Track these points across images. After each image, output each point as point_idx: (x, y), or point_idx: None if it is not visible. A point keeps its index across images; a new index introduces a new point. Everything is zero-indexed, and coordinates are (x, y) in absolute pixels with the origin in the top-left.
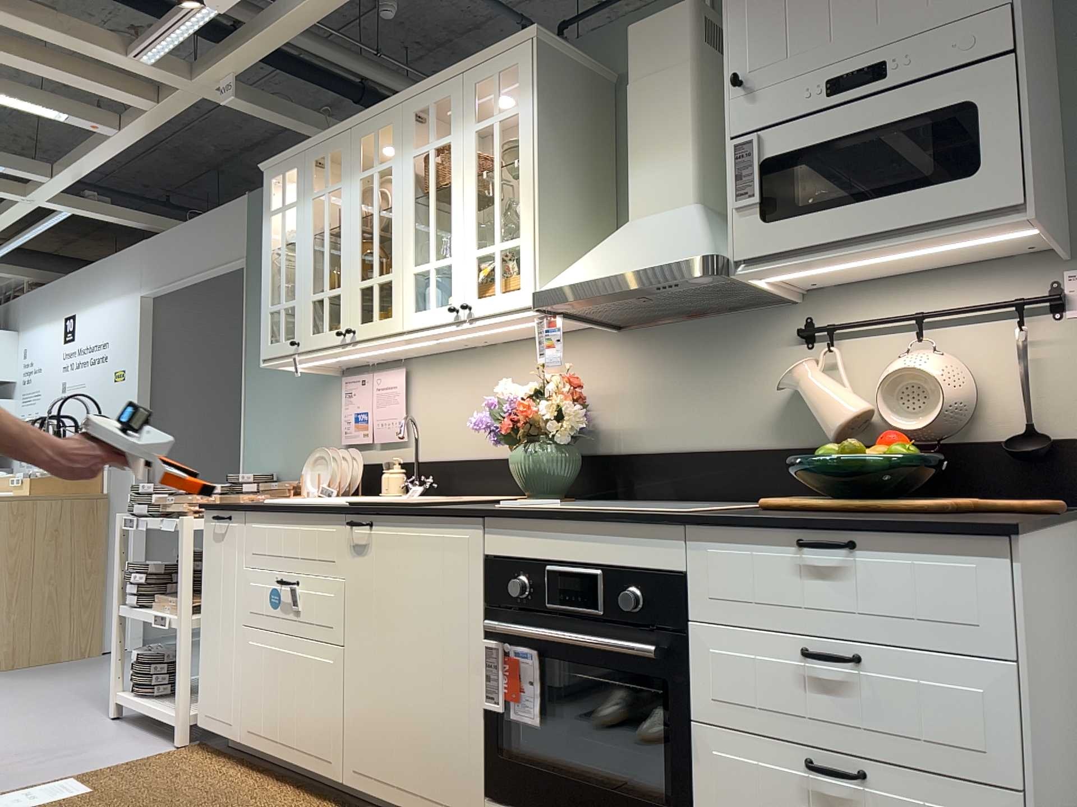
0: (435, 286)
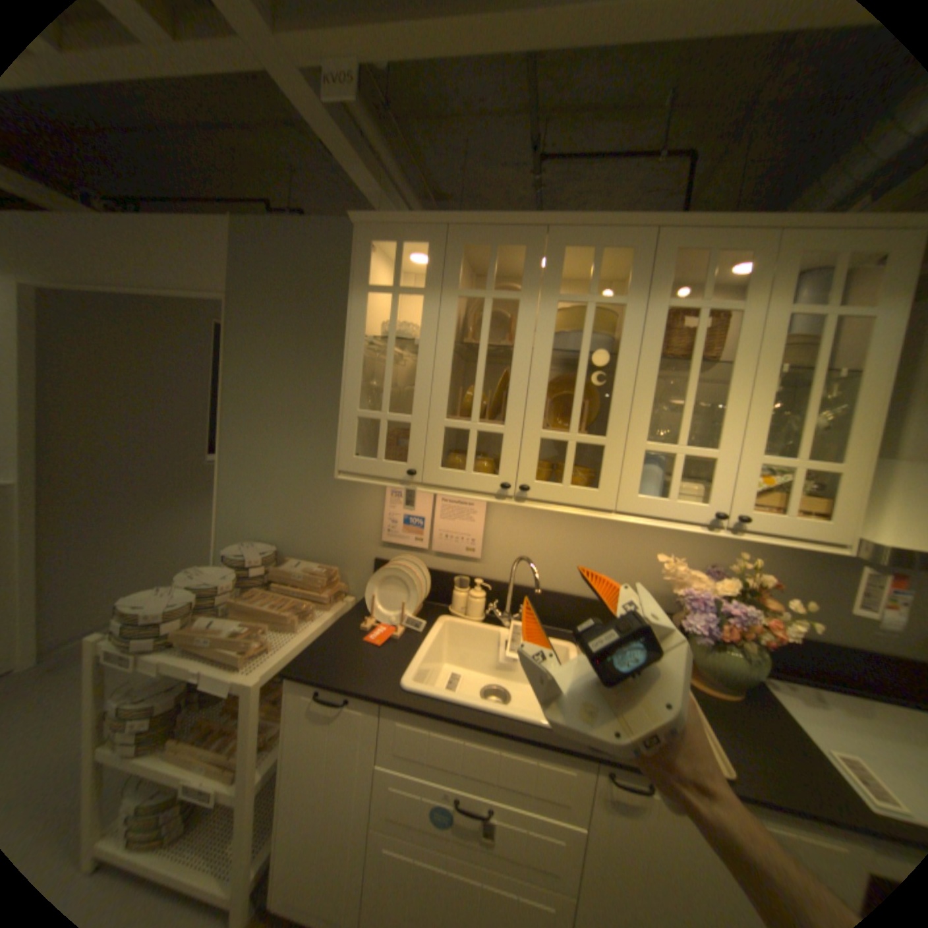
0: (680, 474)
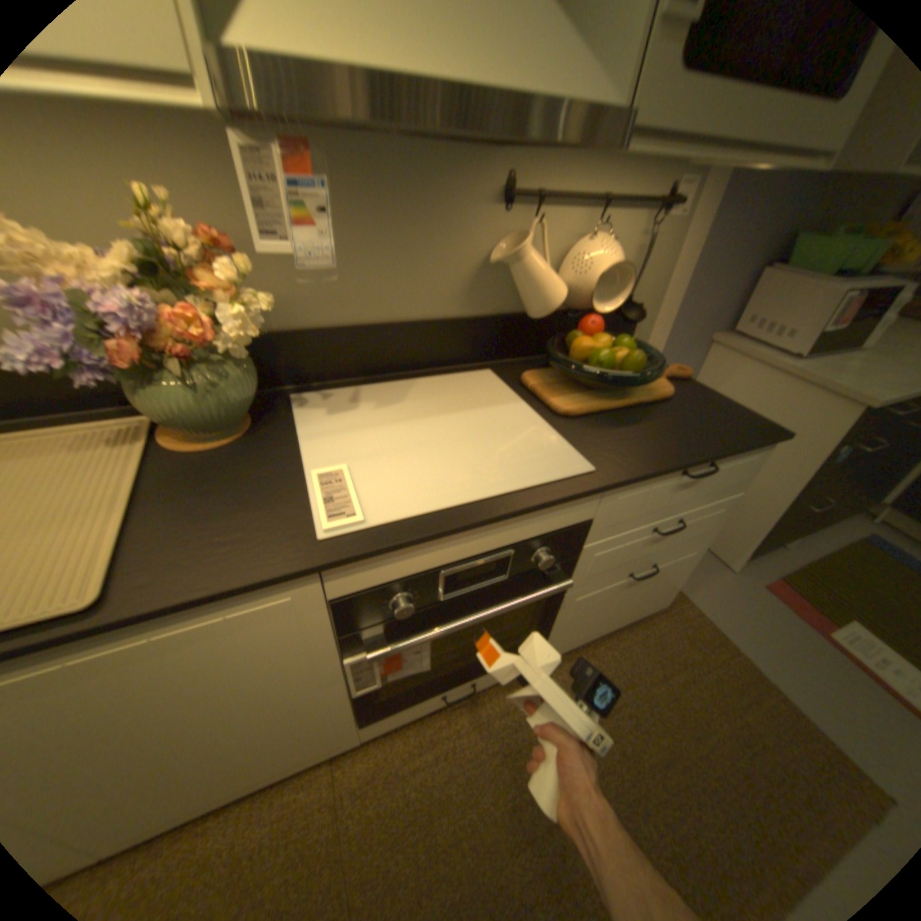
0: None
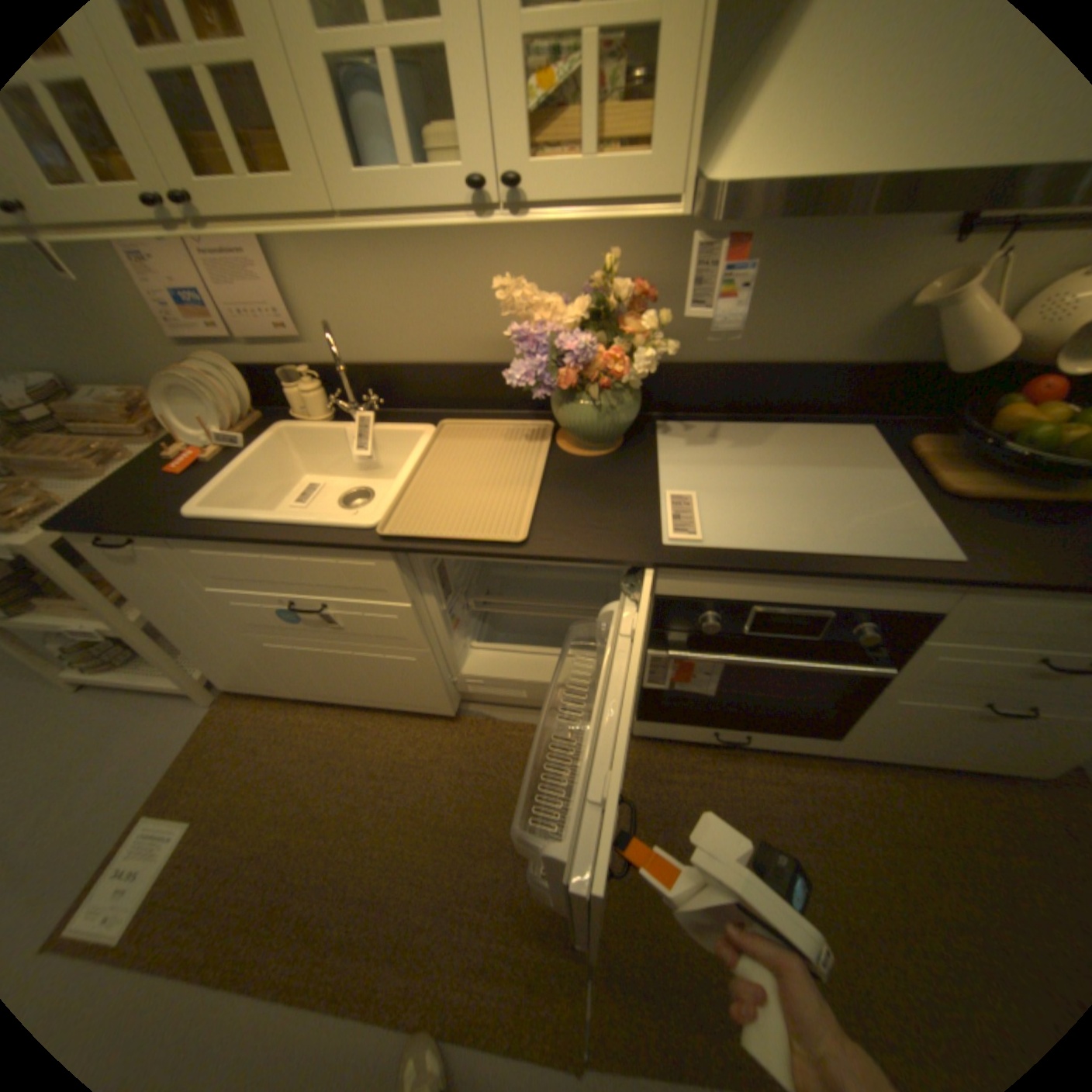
0: (400, 104)
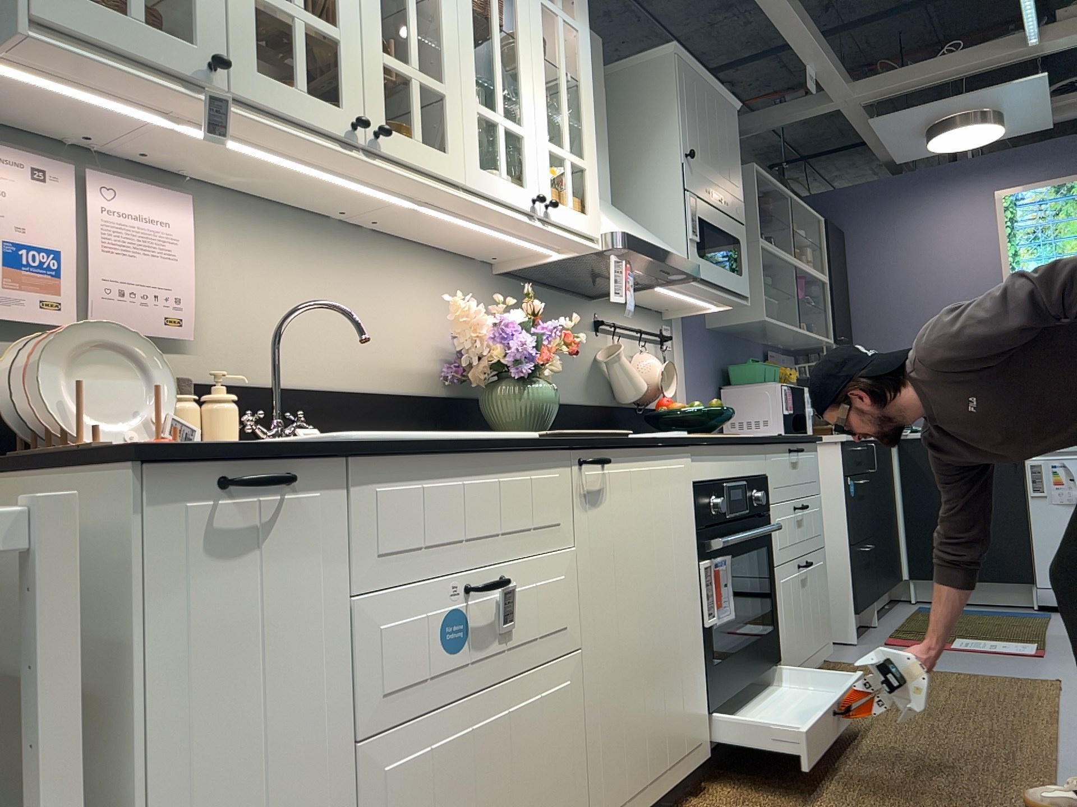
0: (502, 151)
